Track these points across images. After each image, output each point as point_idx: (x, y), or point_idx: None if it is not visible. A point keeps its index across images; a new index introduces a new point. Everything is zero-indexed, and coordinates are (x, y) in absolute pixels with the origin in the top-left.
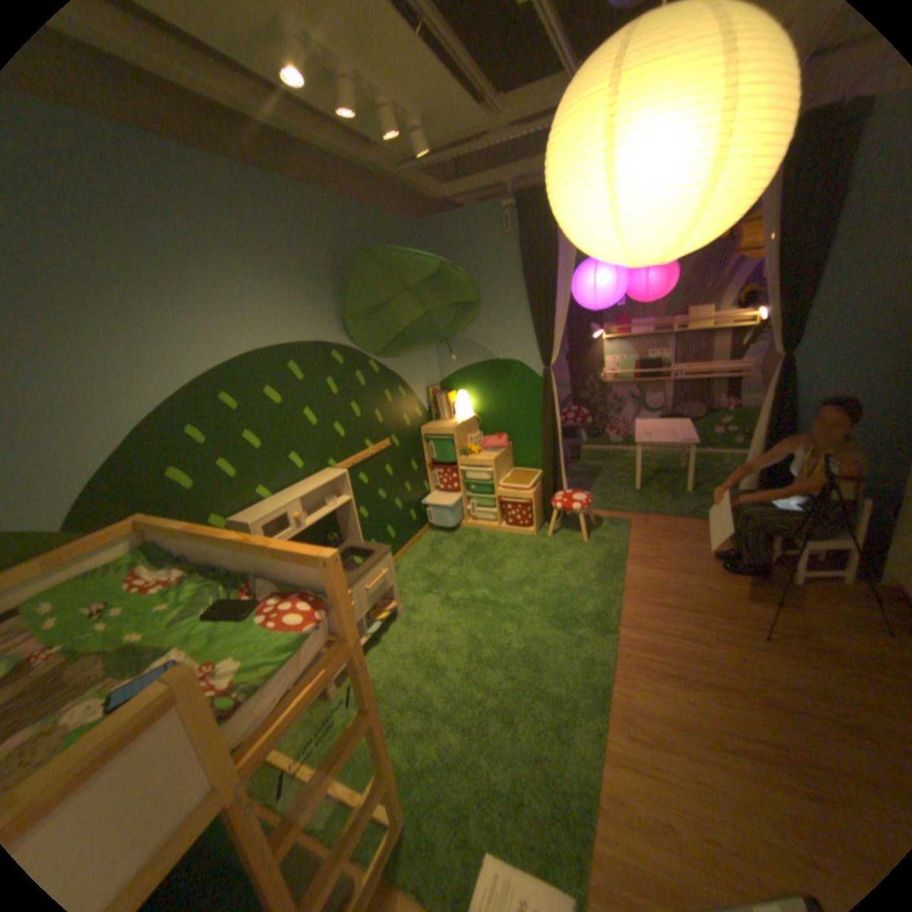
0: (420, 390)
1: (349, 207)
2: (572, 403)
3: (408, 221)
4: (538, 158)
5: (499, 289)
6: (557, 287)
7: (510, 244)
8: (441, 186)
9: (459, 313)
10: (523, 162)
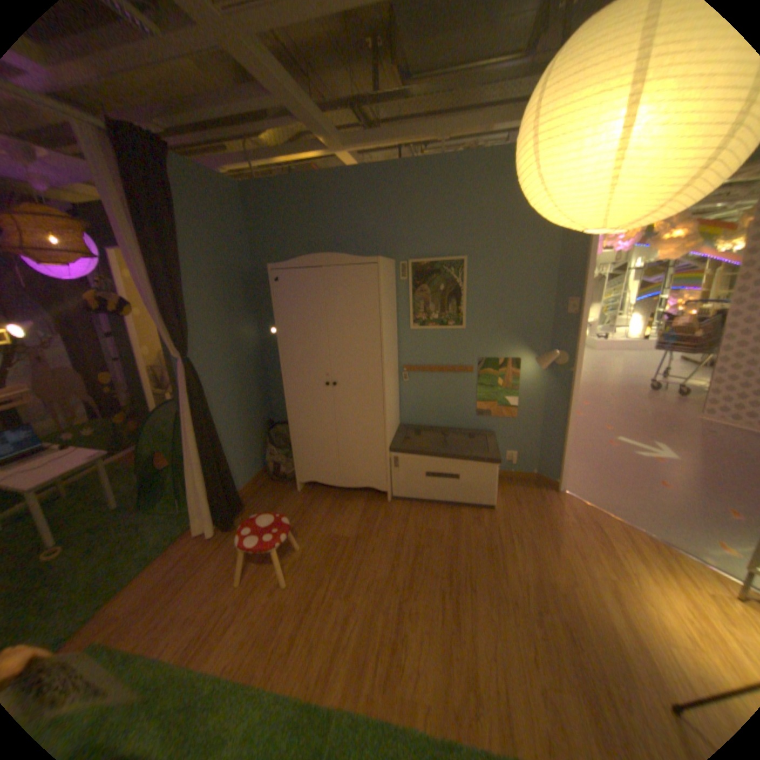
0: None
1: None
2: None
3: None
4: None
5: None
6: None
7: None
8: None
9: None
10: None
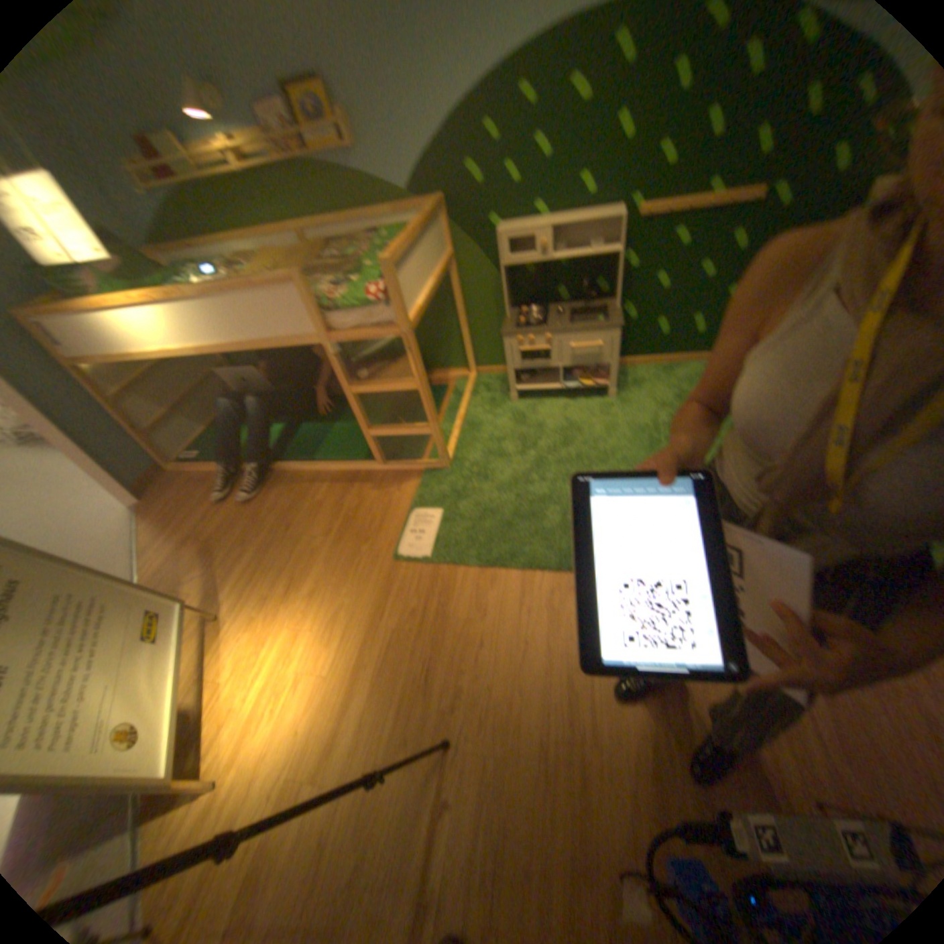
0: None
1: None
2: None
3: None
4: None
5: None
6: None
7: None
8: None
9: None
10: None
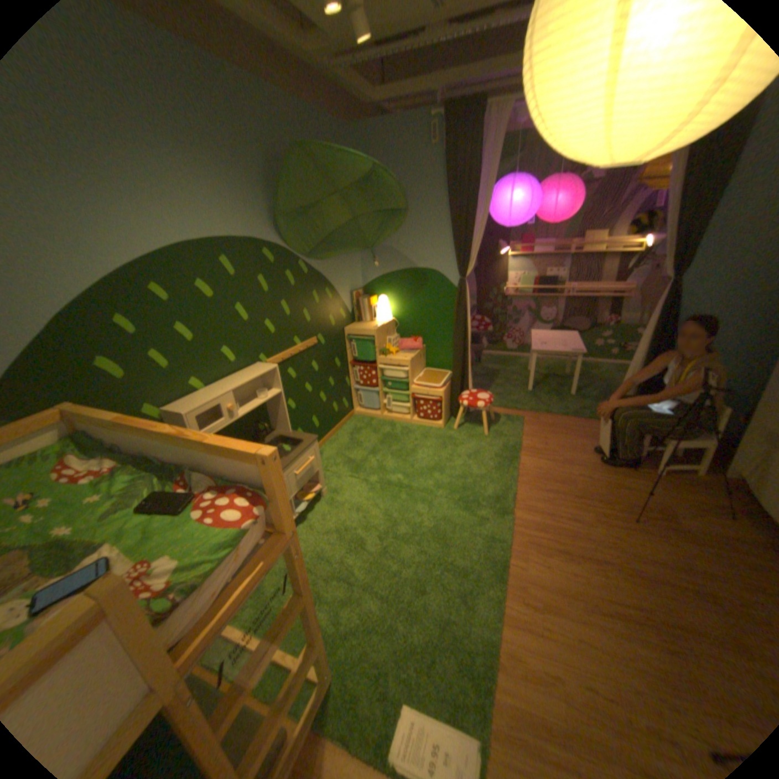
0: (345, 293)
1: (281, 101)
2: (477, 313)
3: (339, 123)
4: (470, 67)
5: (423, 201)
6: (478, 202)
7: (436, 155)
8: (372, 90)
9: (385, 221)
10: (455, 71)
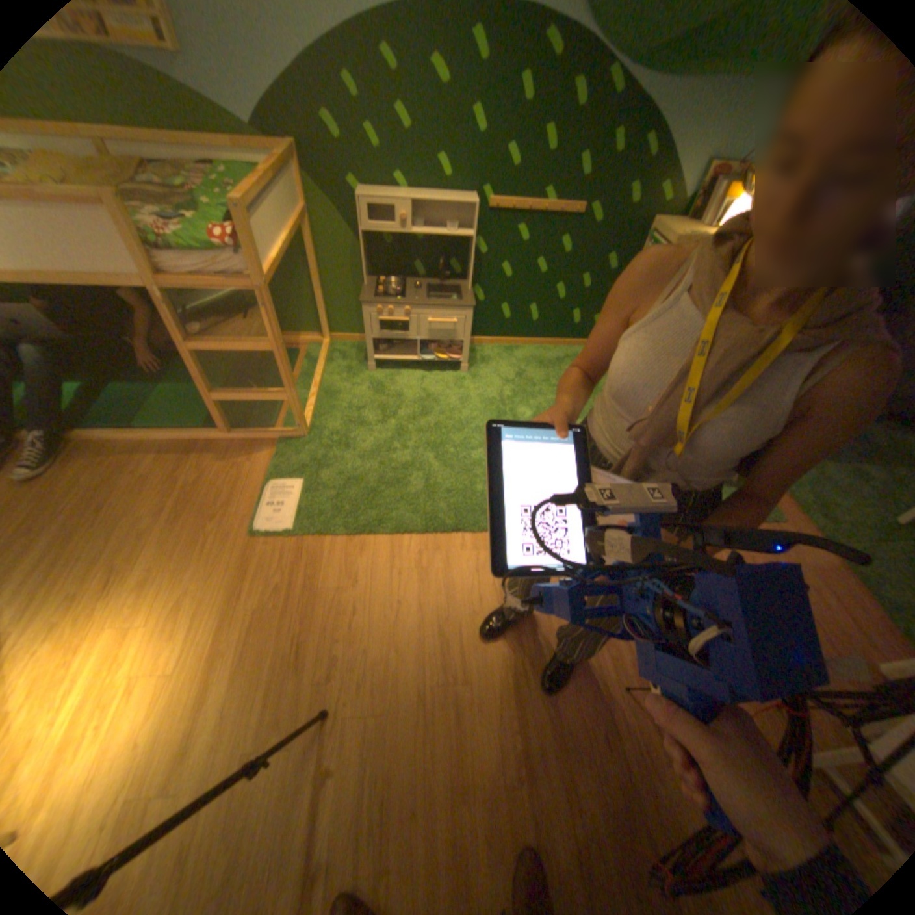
0: (697, 158)
1: None
2: None
3: None
4: None
5: None
6: None
7: None
8: None
9: None
10: None
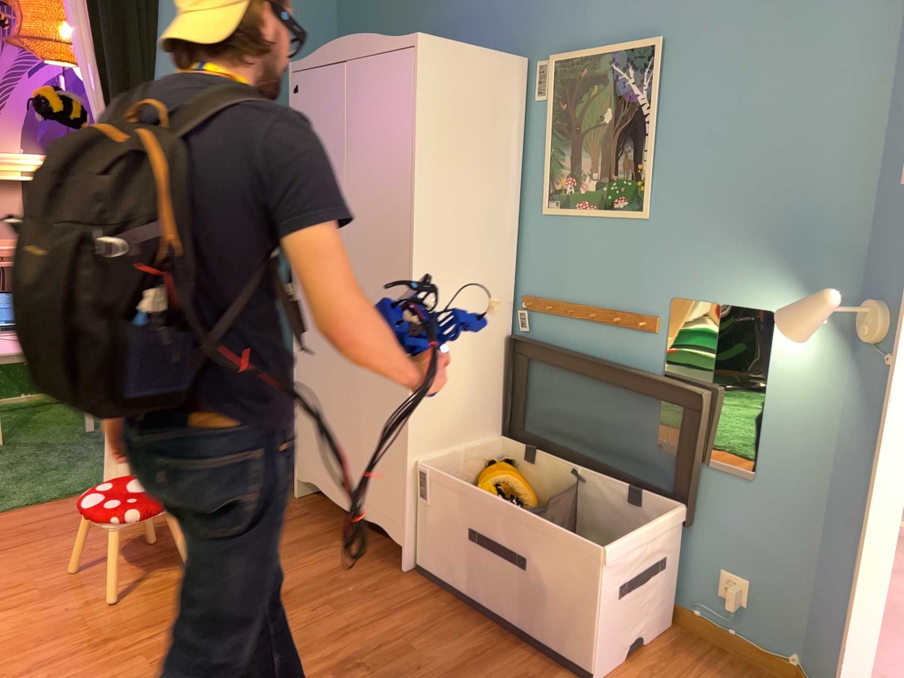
0: None
1: None
2: None
3: None
4: None
5: None
6: None
7: None
8: None
9: None
10: None
